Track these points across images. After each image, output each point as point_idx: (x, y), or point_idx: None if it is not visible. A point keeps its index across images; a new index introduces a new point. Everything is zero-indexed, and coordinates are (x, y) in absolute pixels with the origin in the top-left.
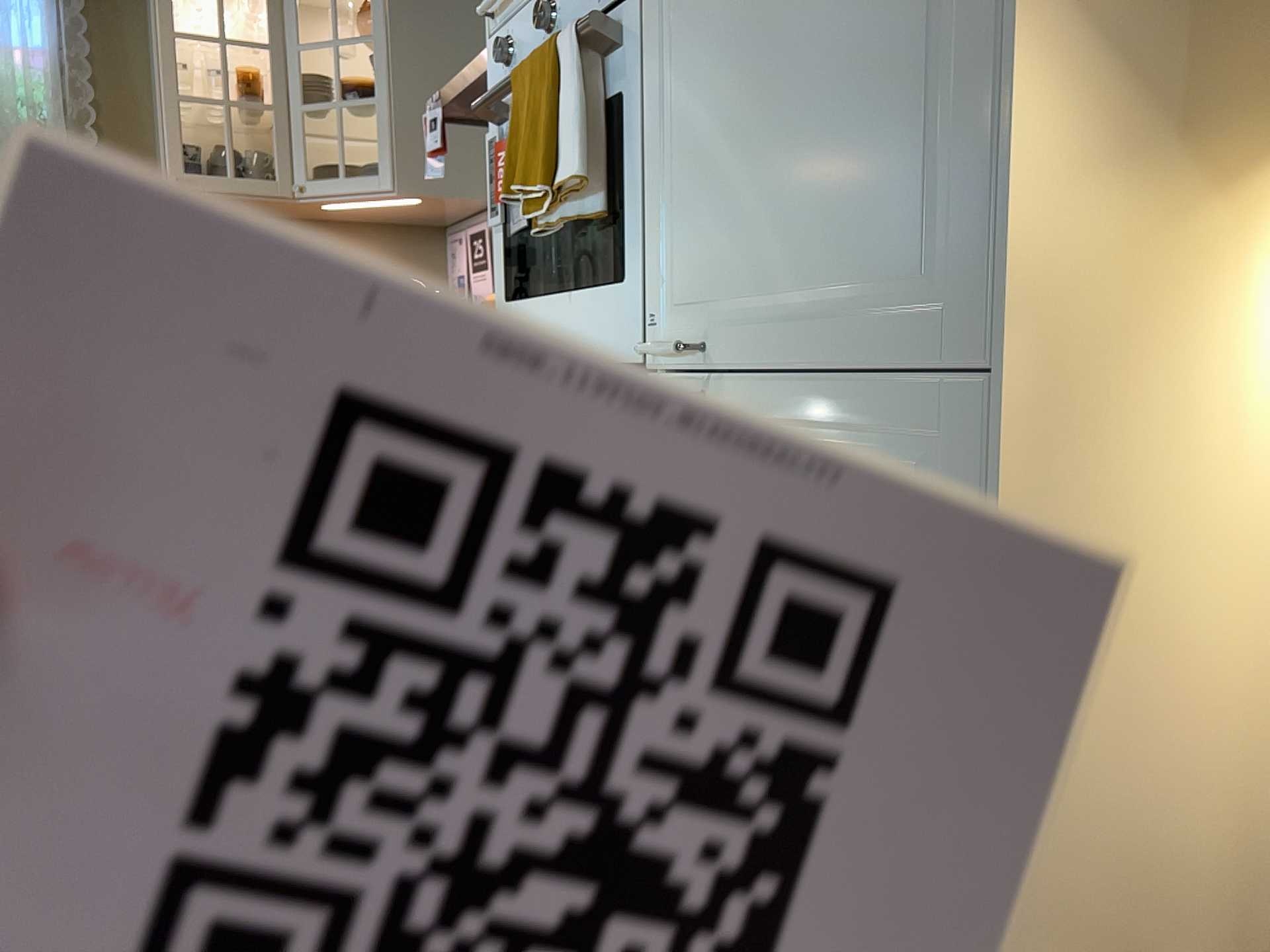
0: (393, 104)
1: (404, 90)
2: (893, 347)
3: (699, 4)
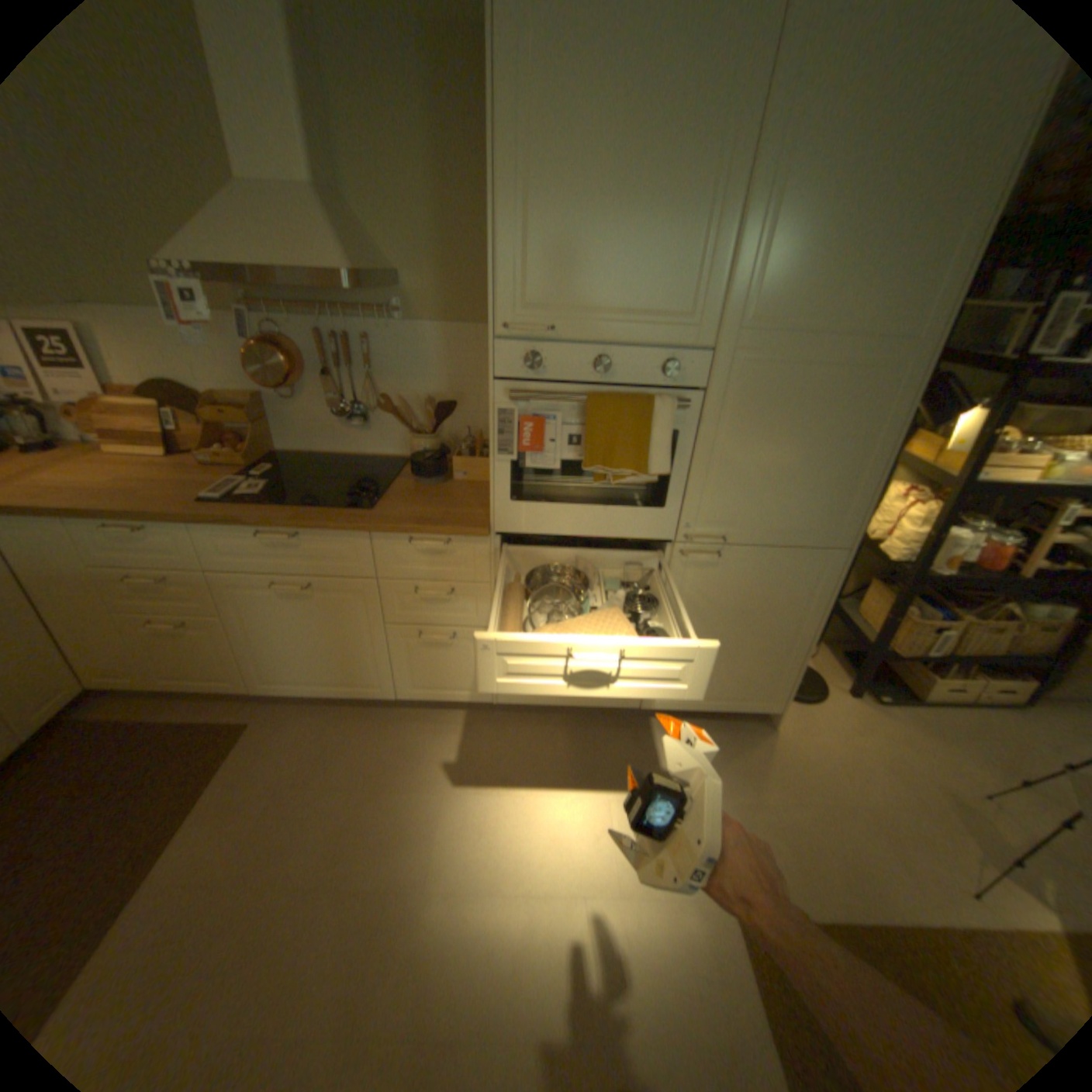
0: None
1: None
2: (811, 541)
3: (743, 415)
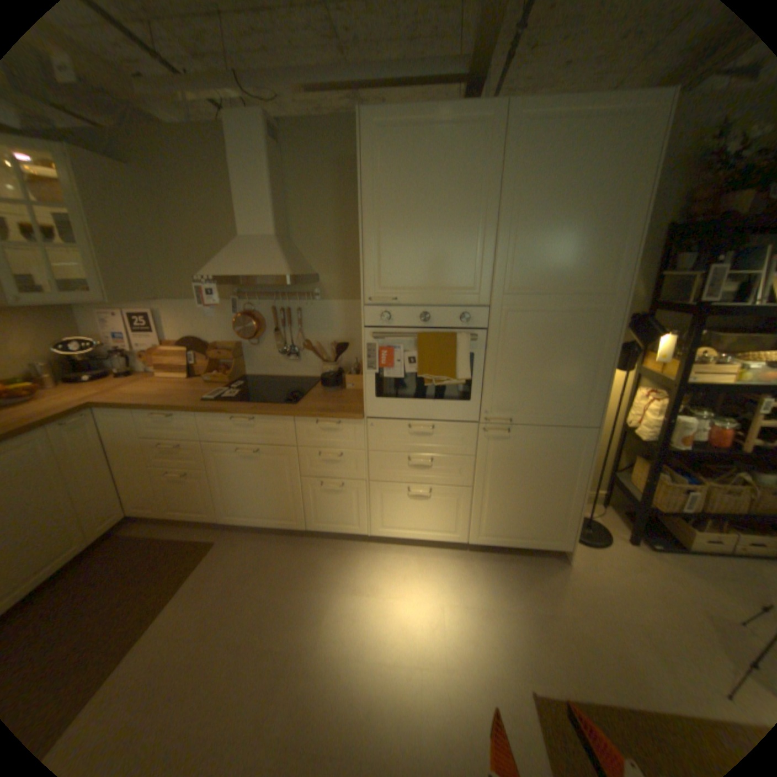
0: (92, 251)
1: (97, 242)
2: (570, 422)
3: (512, 342)
